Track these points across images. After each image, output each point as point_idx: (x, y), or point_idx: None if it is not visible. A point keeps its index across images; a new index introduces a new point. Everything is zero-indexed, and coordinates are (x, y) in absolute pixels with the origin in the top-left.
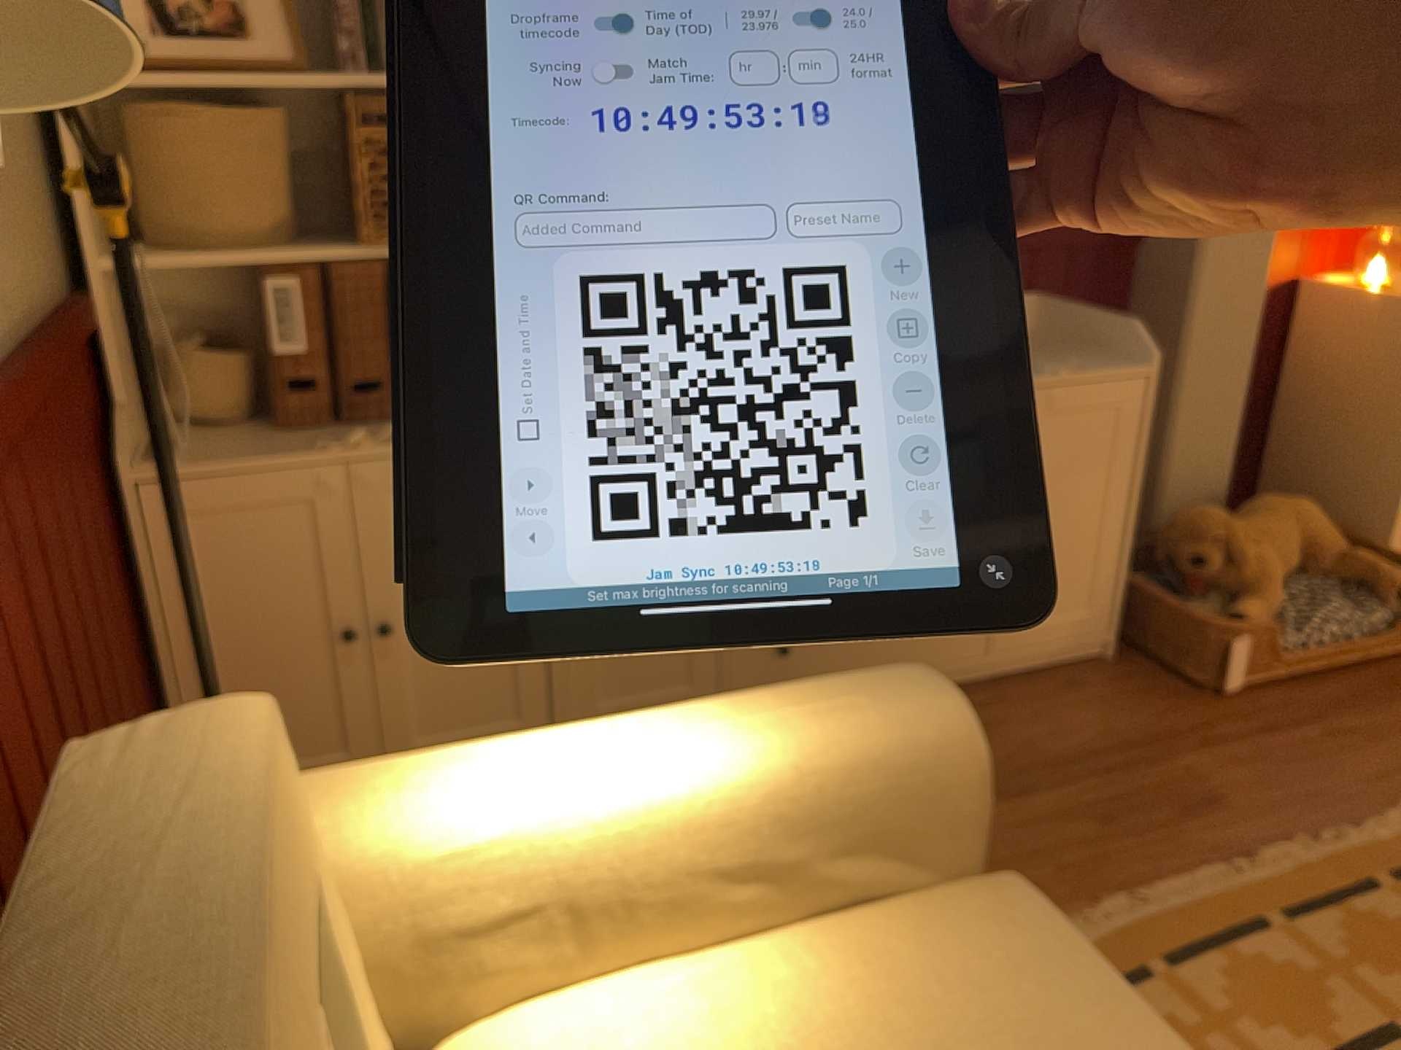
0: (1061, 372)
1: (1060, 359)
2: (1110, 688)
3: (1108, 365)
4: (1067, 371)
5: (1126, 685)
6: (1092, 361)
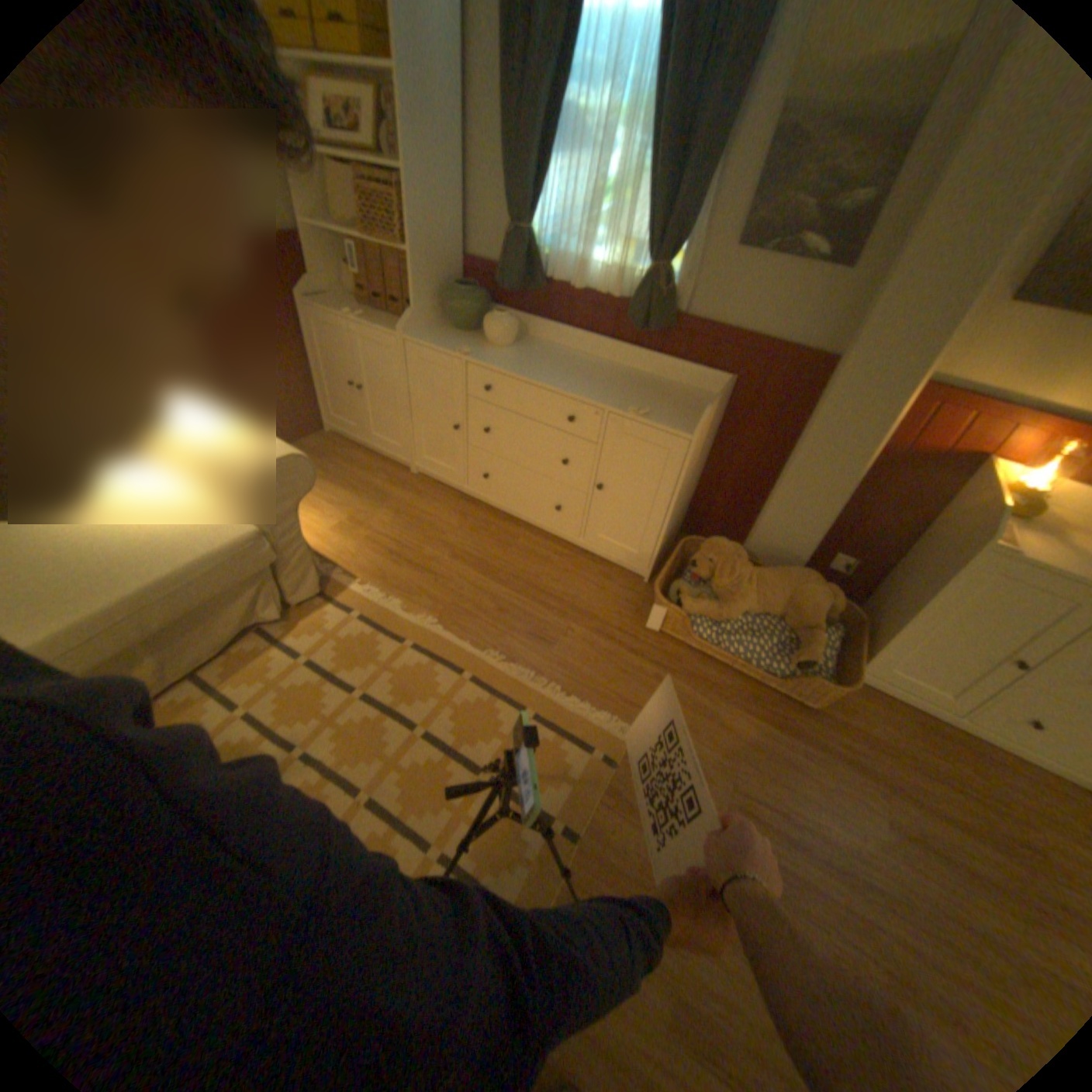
0: (638, 414)
1: (669, 412)
2: (616, 589)
3: (674, 425)
4: (635, 414)
5: (626, 594)
6: (678, 420)
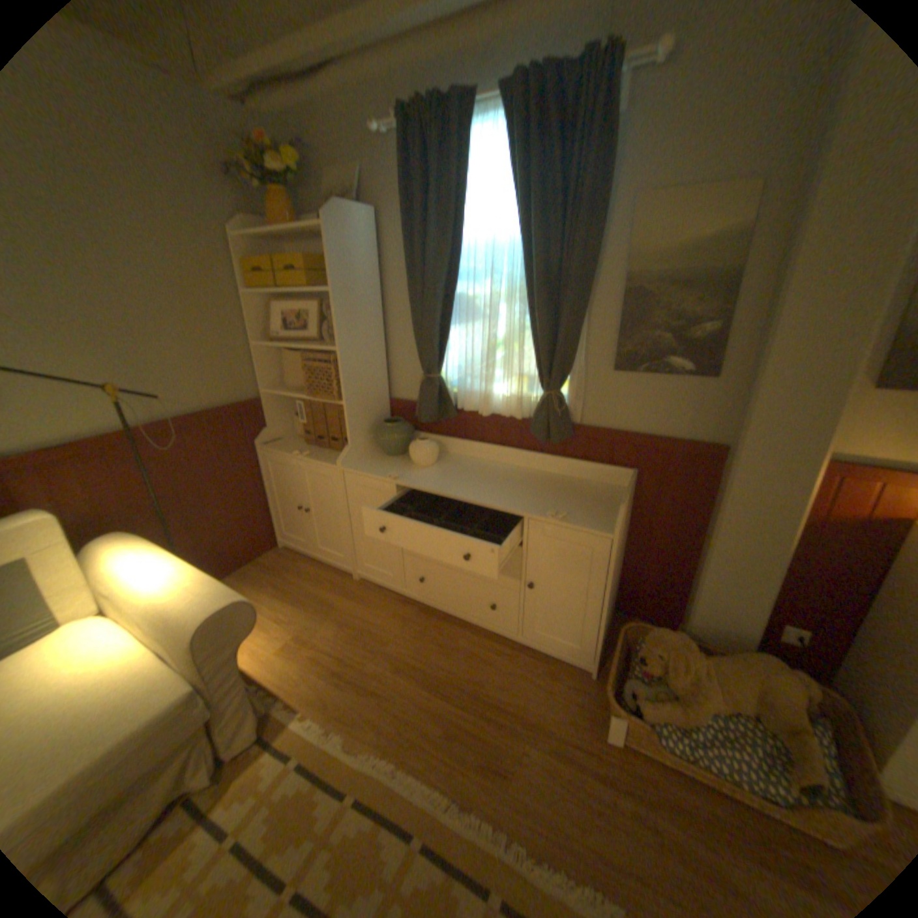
0: (556, 517)
1: (585, 510)
2: (566, 691)
3: (593, 524)
4: (553, 518)
5: (577, 696)
6: (595, 518)
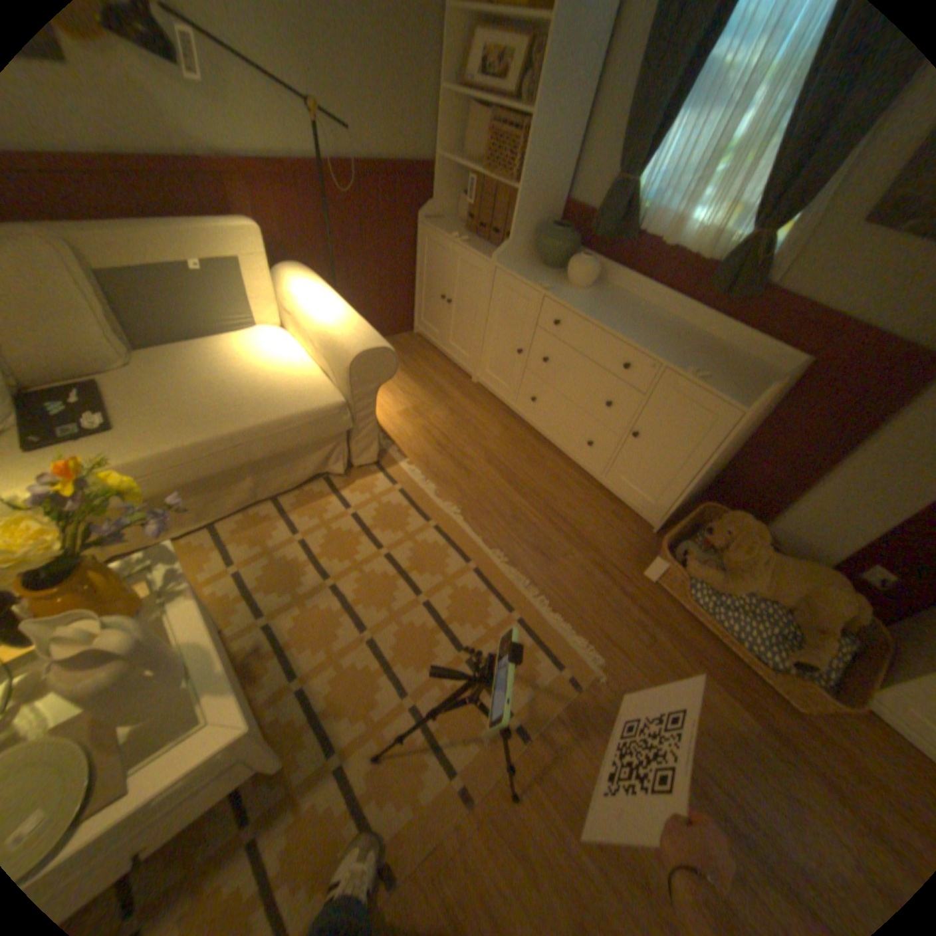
0: (695, 376)
1: (729, 380)
2: (624, 531)
3: (731, 394)
4: (692, 375)
5: (633, 538)
6: (737, 390)
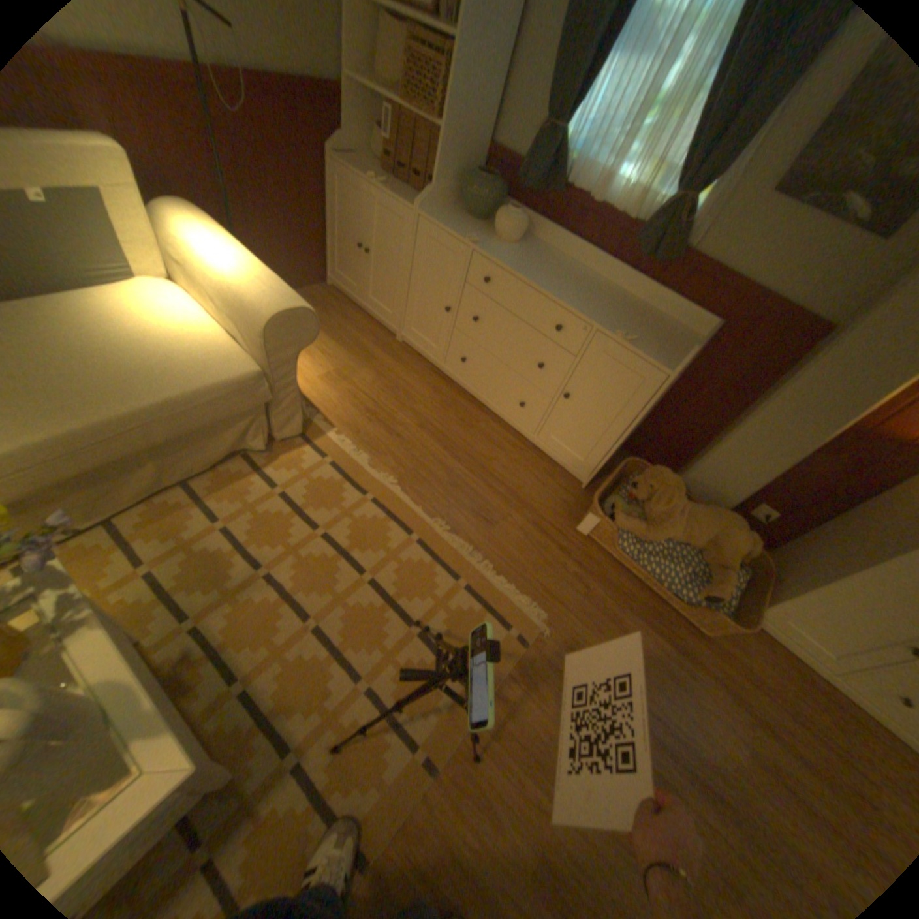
0: (624, 339)
1: (654, 343)
2: (556, 488)
3: (657, 358)
4: (622, 338)
5: (564, 495)
6: (661, 353)
